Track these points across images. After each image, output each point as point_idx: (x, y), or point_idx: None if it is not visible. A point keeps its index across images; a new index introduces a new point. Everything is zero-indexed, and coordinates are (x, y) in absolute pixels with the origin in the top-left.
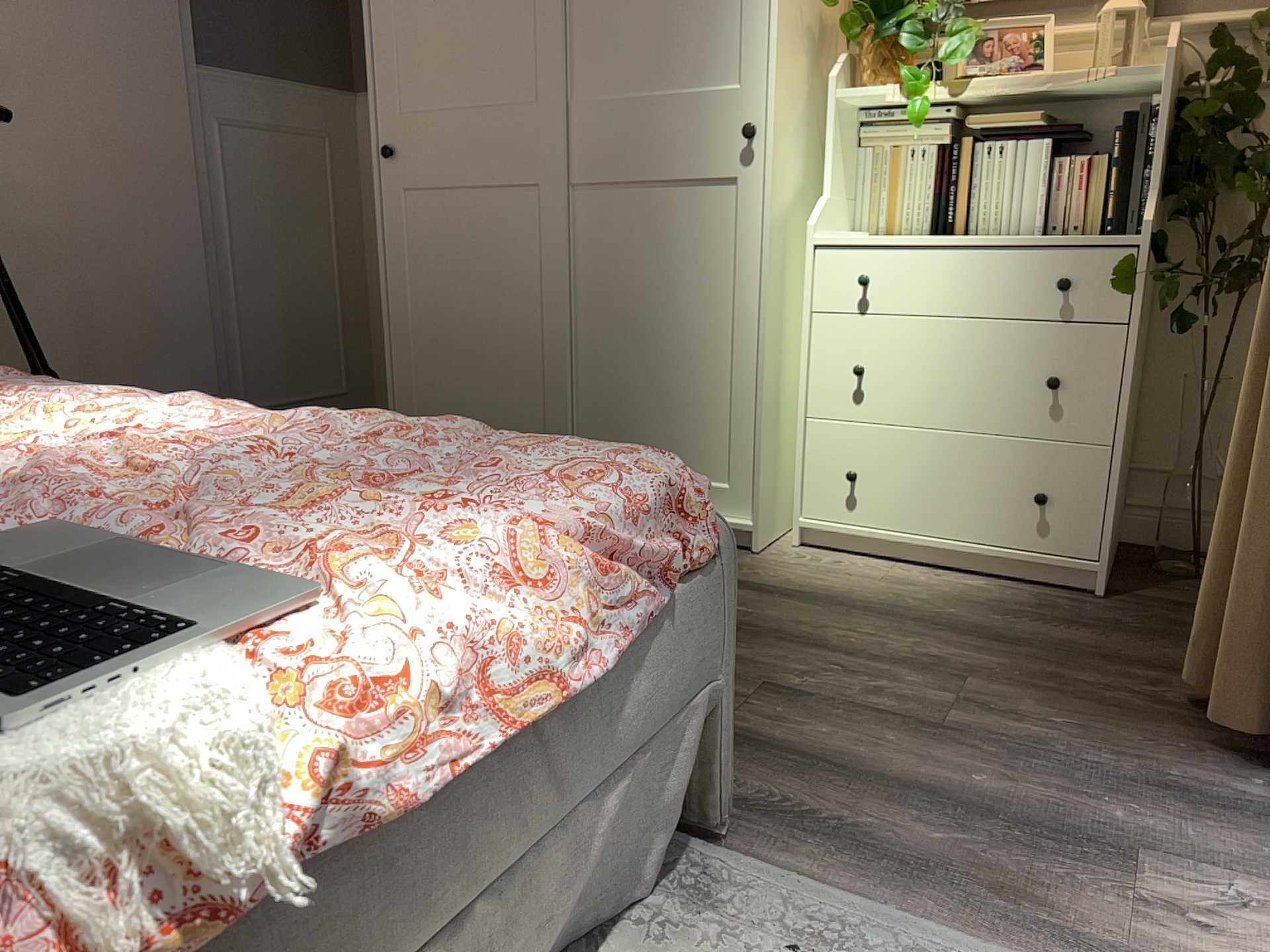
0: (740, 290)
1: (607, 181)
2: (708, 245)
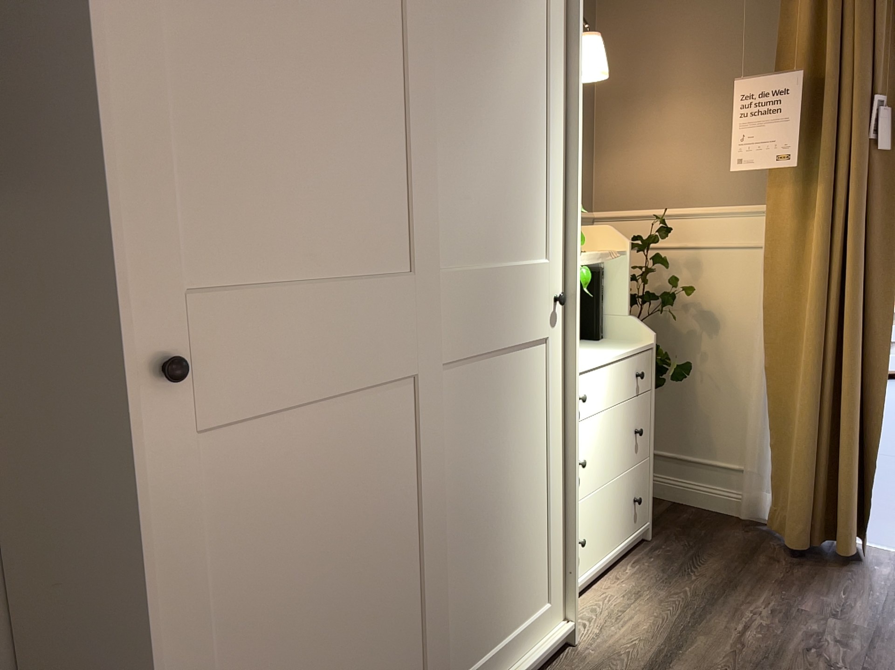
0: (547, 424)
1: (468, 354)
2: (528, 395)
